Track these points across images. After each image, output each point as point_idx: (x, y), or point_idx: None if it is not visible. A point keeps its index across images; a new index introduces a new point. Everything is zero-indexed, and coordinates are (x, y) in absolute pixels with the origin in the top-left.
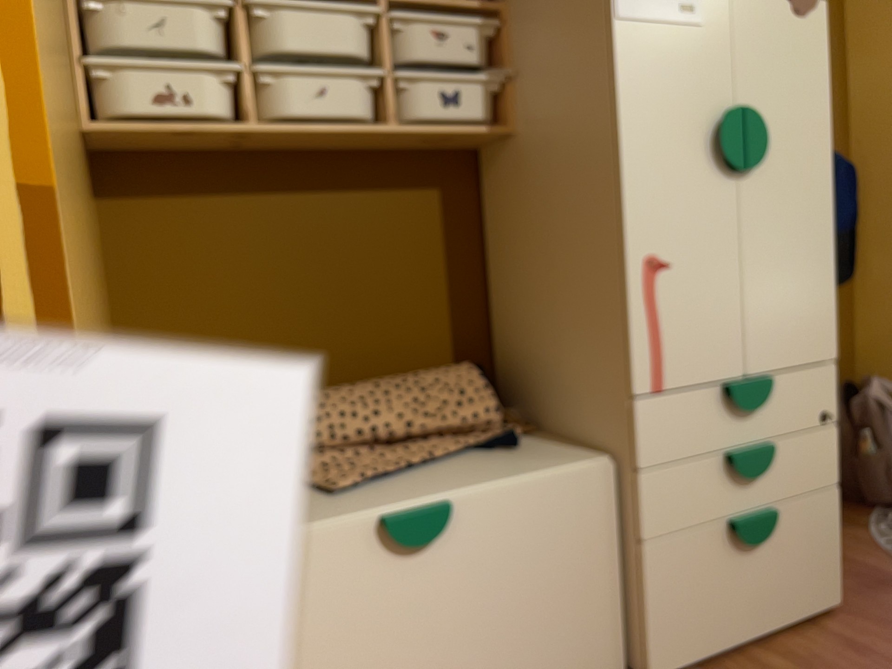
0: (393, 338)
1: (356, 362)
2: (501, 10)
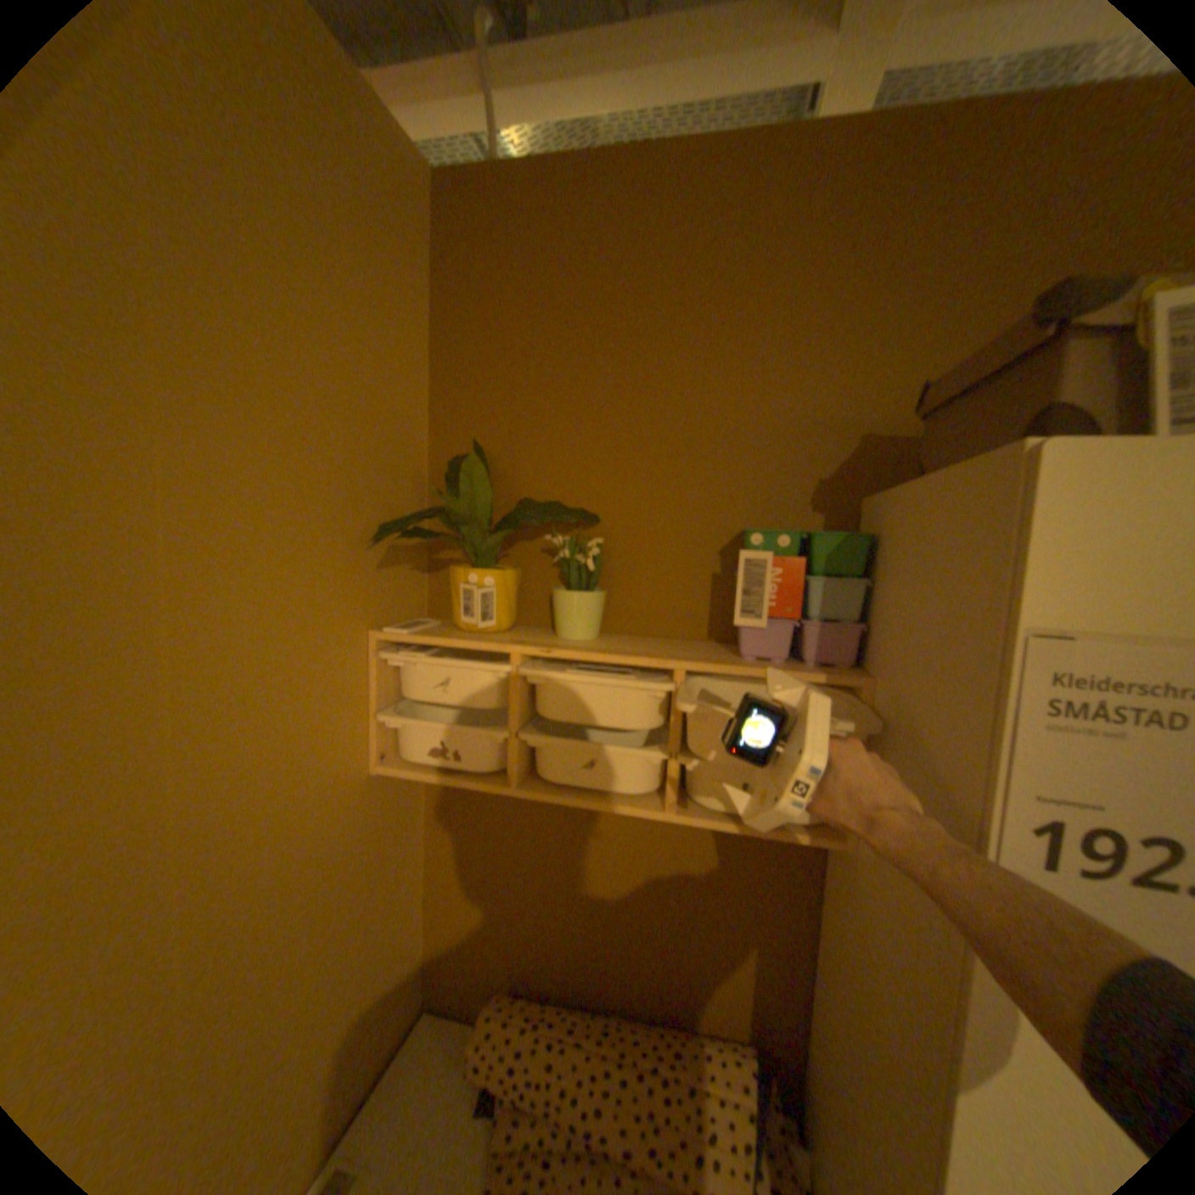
0: (677, 978)
1: (631, 987)
2: (863, 690)
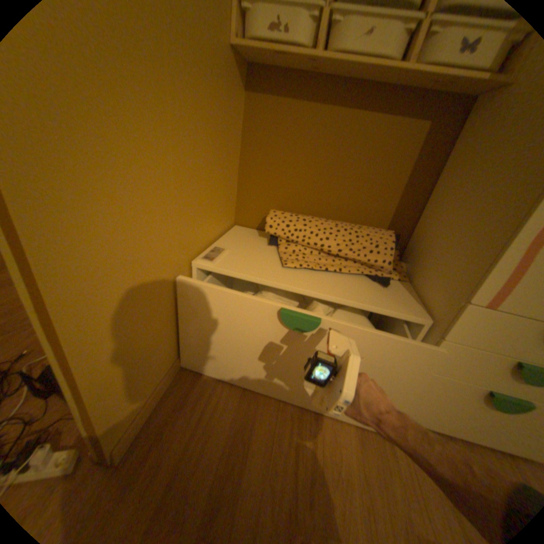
0: (360, 204)
1: (336, 210)
2: None
